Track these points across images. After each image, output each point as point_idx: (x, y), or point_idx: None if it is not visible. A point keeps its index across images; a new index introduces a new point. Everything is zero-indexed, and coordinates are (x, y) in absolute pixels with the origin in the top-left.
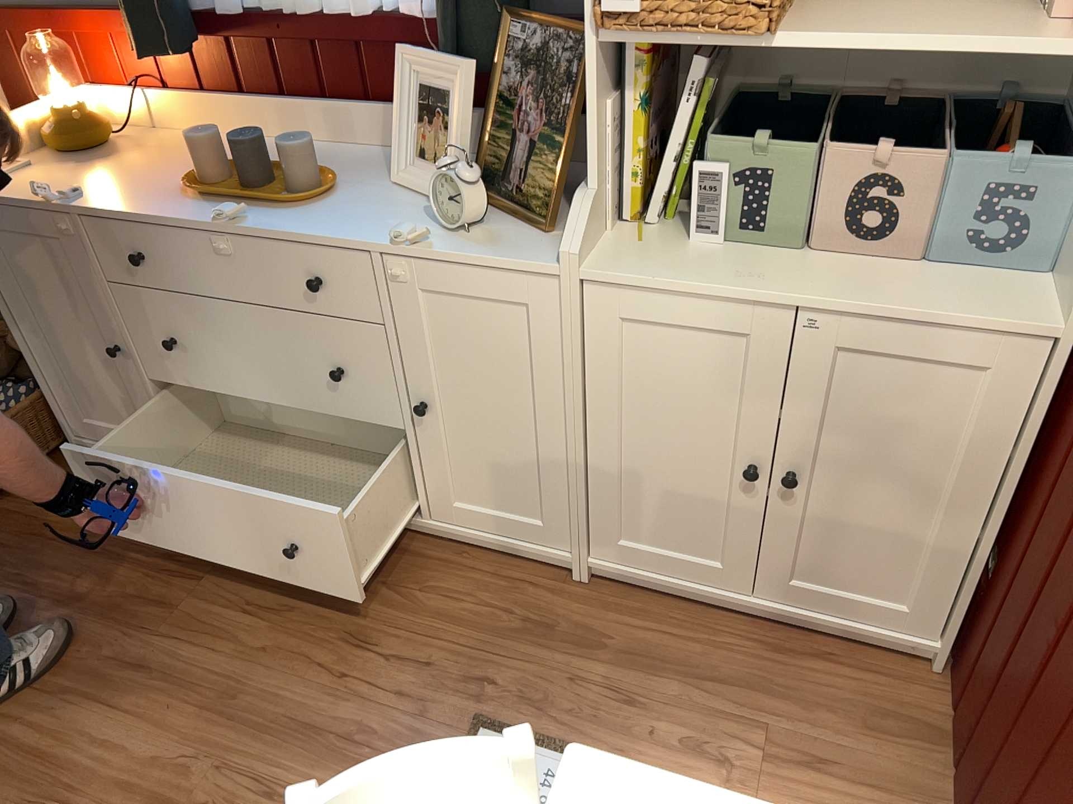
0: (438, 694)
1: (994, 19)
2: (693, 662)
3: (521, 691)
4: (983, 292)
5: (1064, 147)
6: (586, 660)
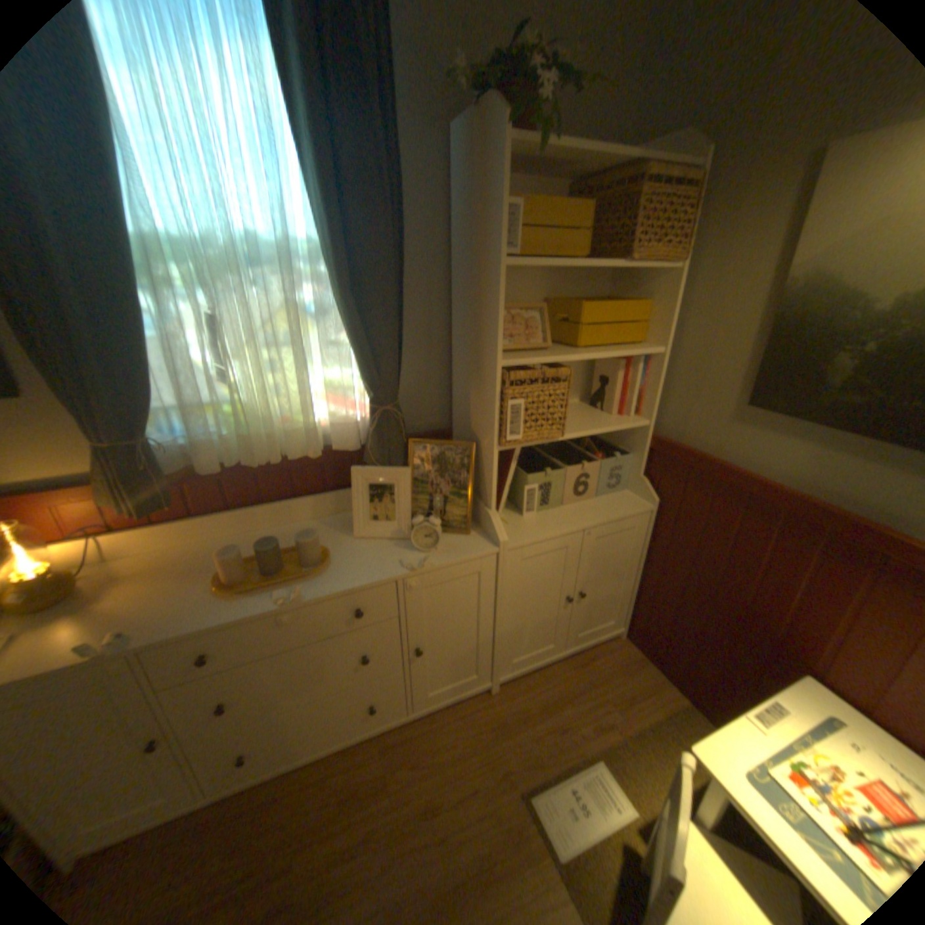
0: (497, 807)
1: (591, 412)
2: (567, 697)
3: (527, 769)
4: (622, 500)
5: (614, 446)
6: (534, 730)
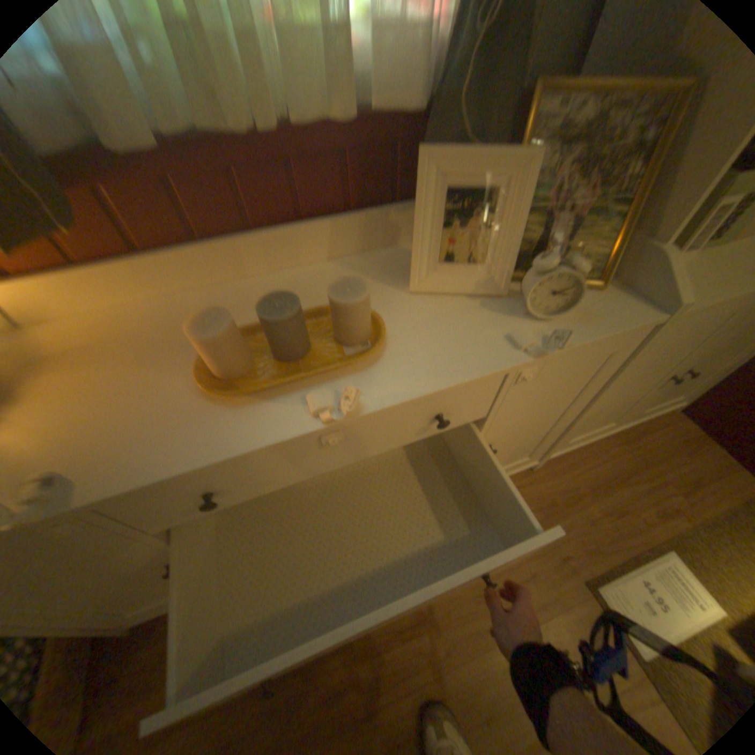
0: (562, 593)
1: None
2: (620, 475)
3: (588, 554)
4: None
5: None
6: (588, 511)
